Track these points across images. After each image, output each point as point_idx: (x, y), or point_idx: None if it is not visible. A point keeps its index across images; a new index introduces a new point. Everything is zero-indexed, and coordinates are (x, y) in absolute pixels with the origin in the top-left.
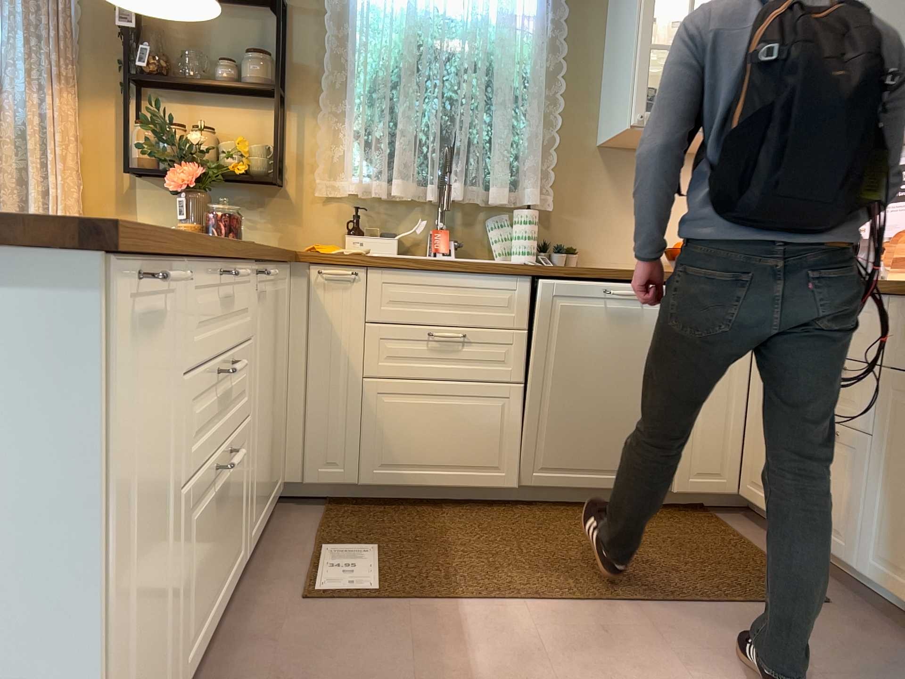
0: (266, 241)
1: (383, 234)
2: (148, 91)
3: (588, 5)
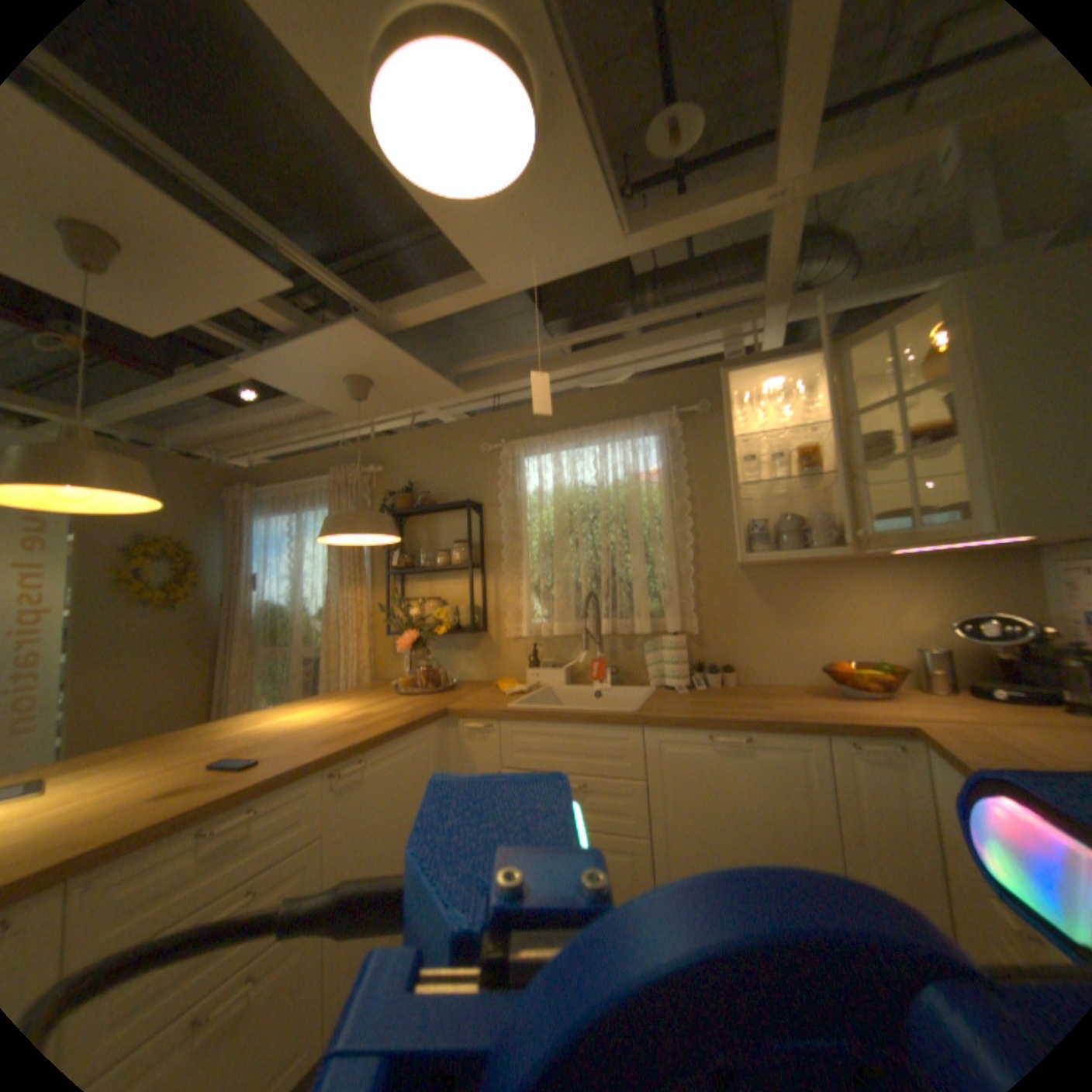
0: (478, 673)
1: (554, 665)
2: (405, 575)
3: (708, 448)
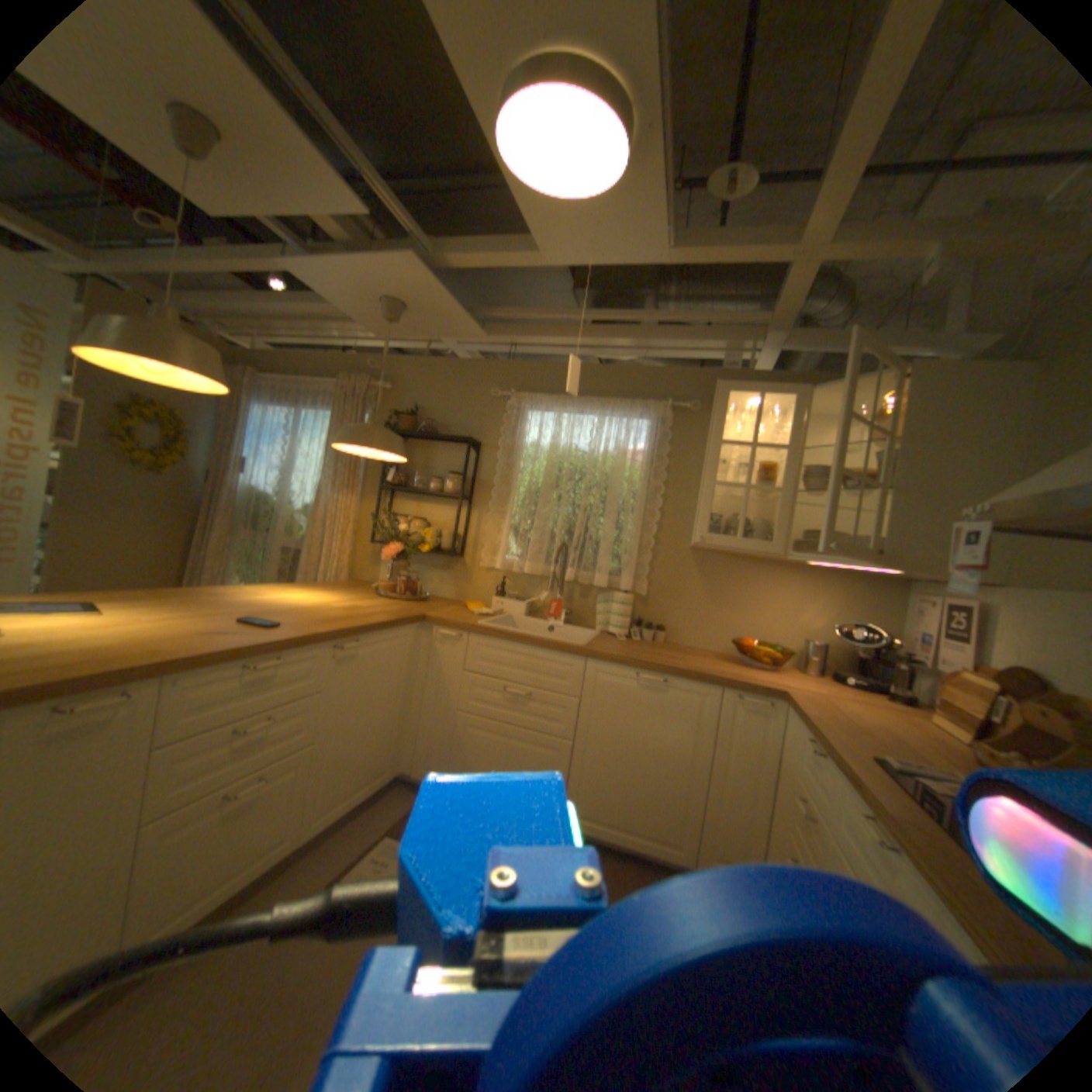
0: (447, 593)
1: (517, 599)
2: (395, 493)
3: (689, 443)
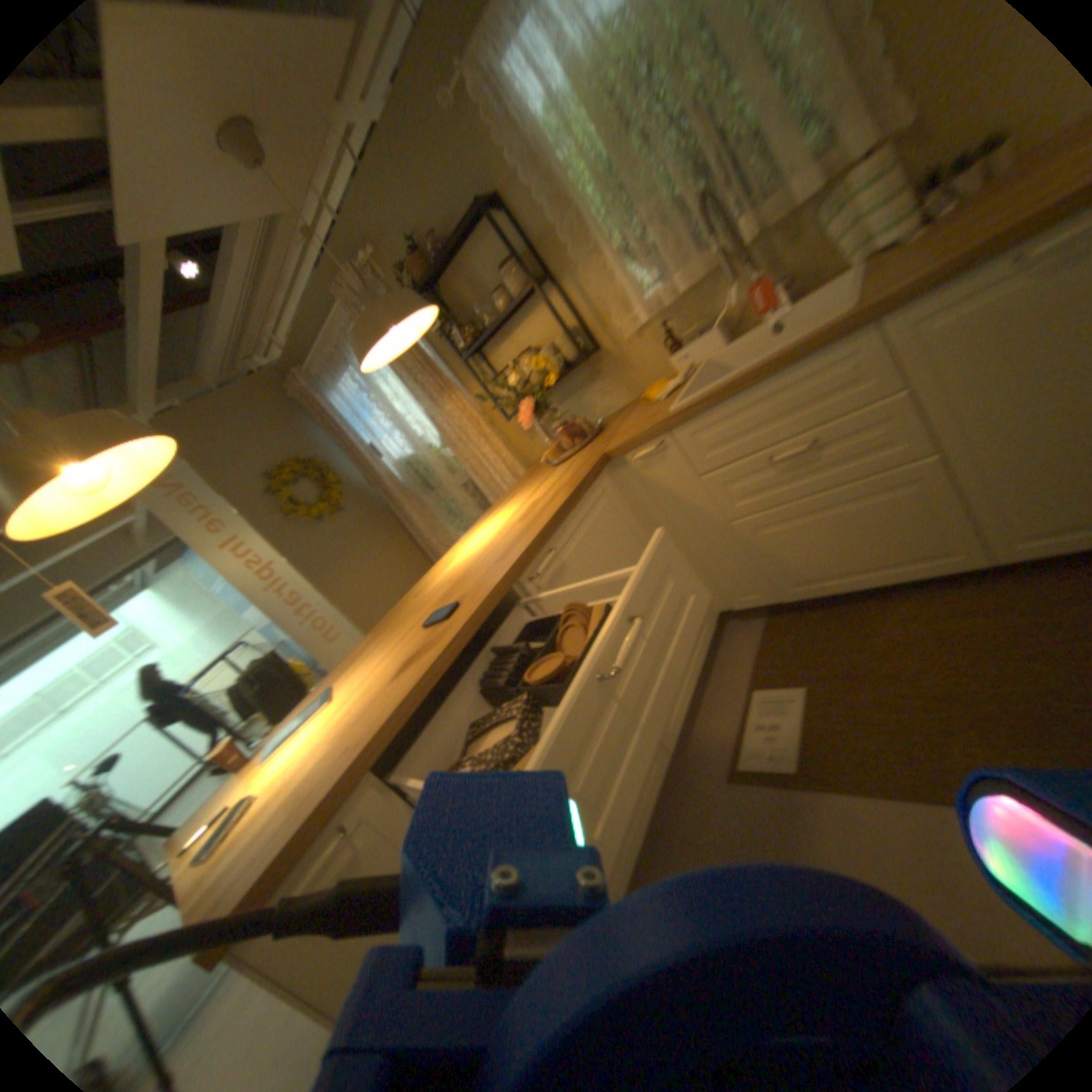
0: (617, 399)
1: (700, 331)
2: (480, 350)
3: None
